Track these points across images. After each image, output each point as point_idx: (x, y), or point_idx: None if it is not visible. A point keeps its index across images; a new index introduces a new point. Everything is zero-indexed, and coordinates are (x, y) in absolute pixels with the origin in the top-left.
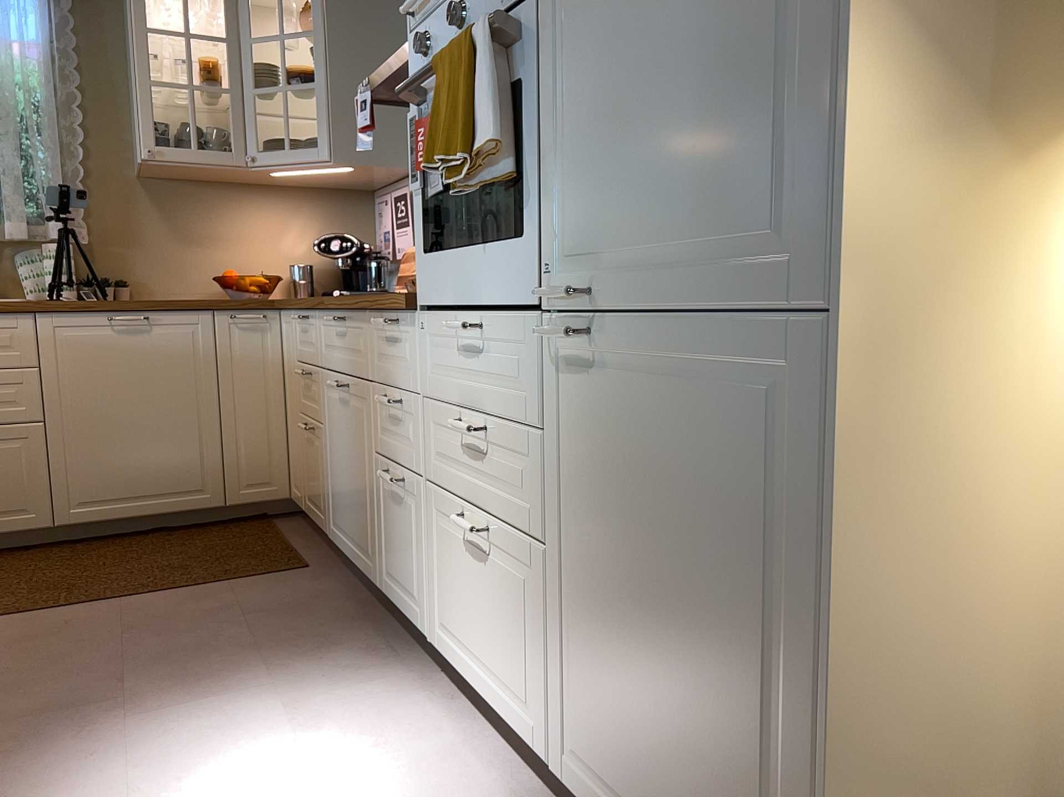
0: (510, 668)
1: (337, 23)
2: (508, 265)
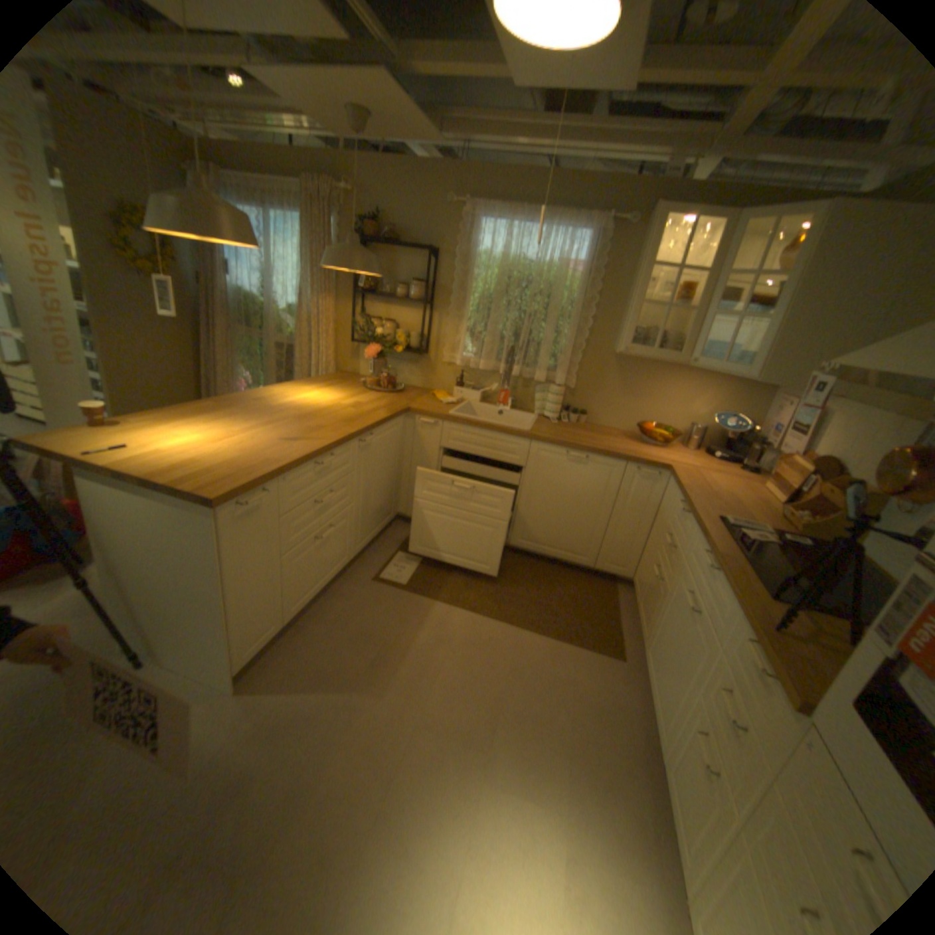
0: None
1: (818, 267)
2: None
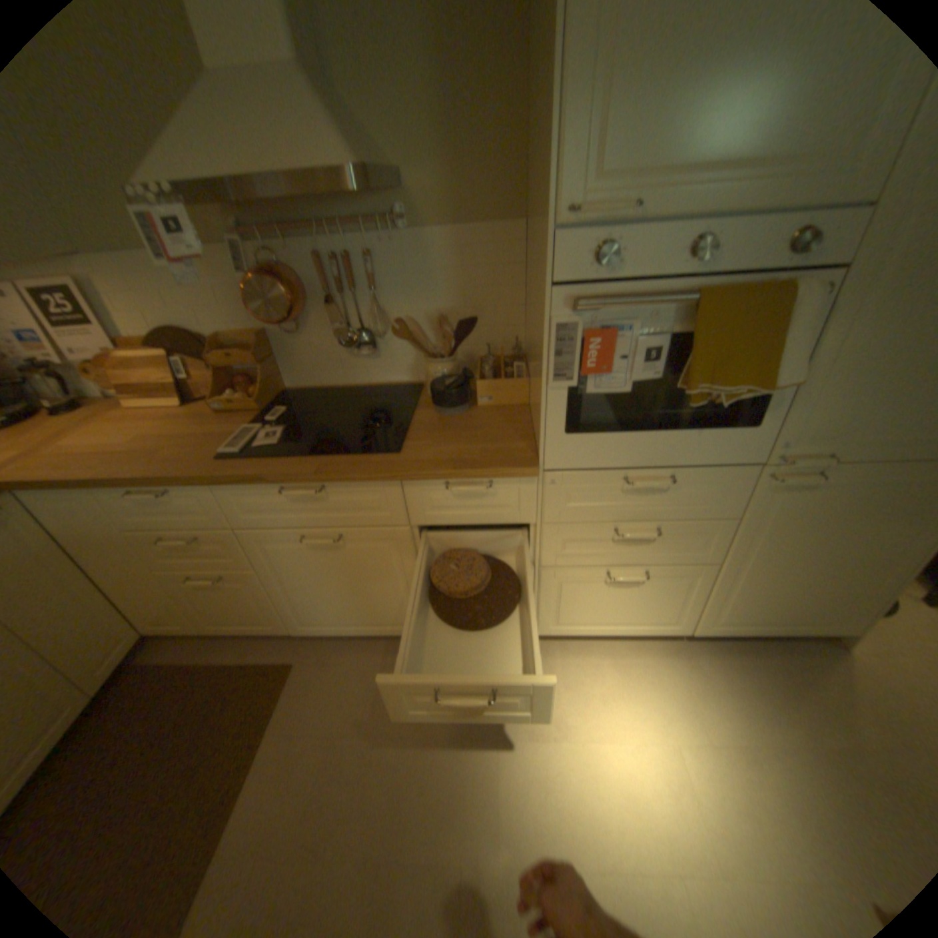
0: (653, 615)
1: None
2: (722, 442)
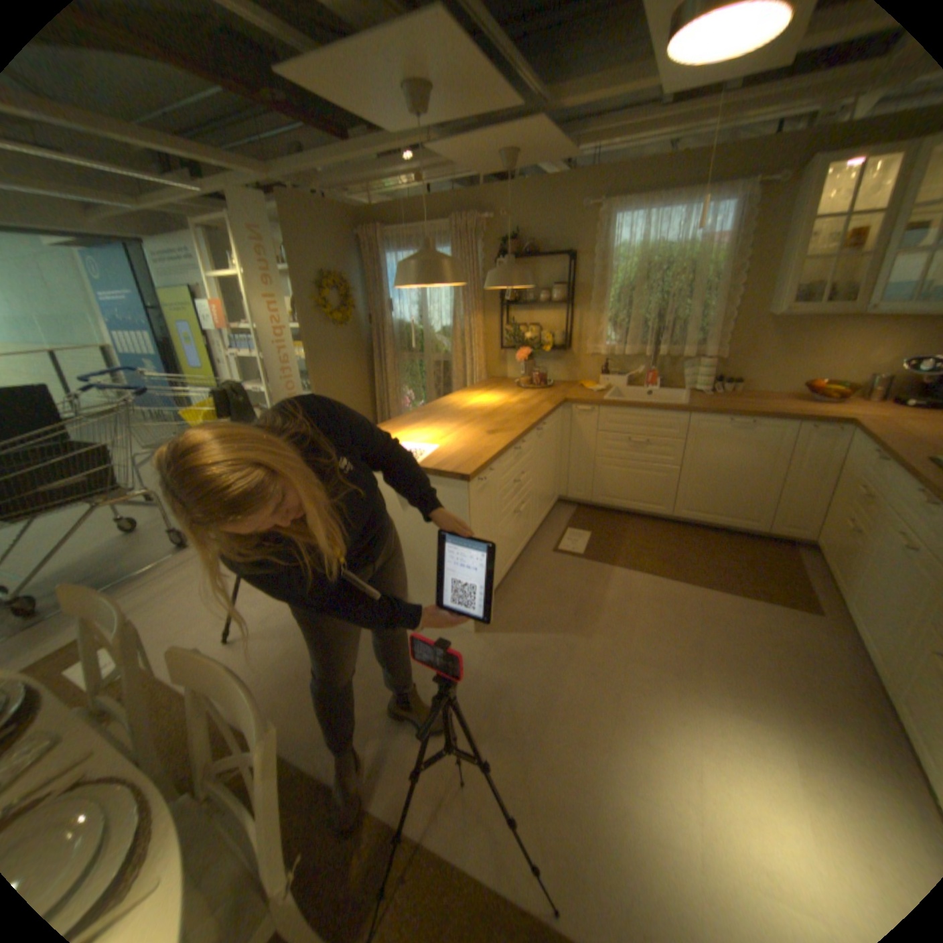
0: None
1: None
2: None
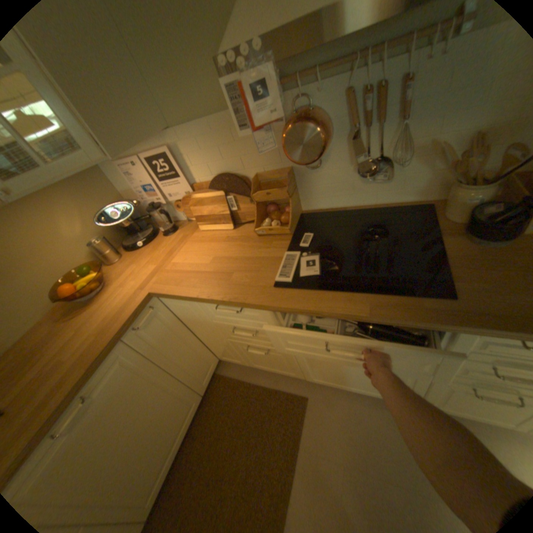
0: None
1: None
2: None
